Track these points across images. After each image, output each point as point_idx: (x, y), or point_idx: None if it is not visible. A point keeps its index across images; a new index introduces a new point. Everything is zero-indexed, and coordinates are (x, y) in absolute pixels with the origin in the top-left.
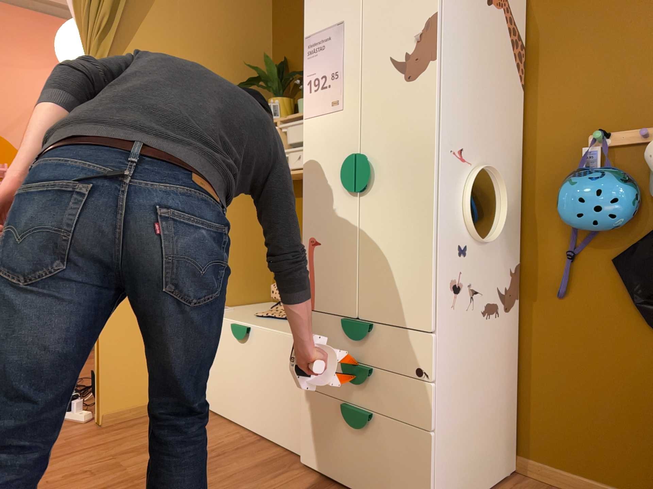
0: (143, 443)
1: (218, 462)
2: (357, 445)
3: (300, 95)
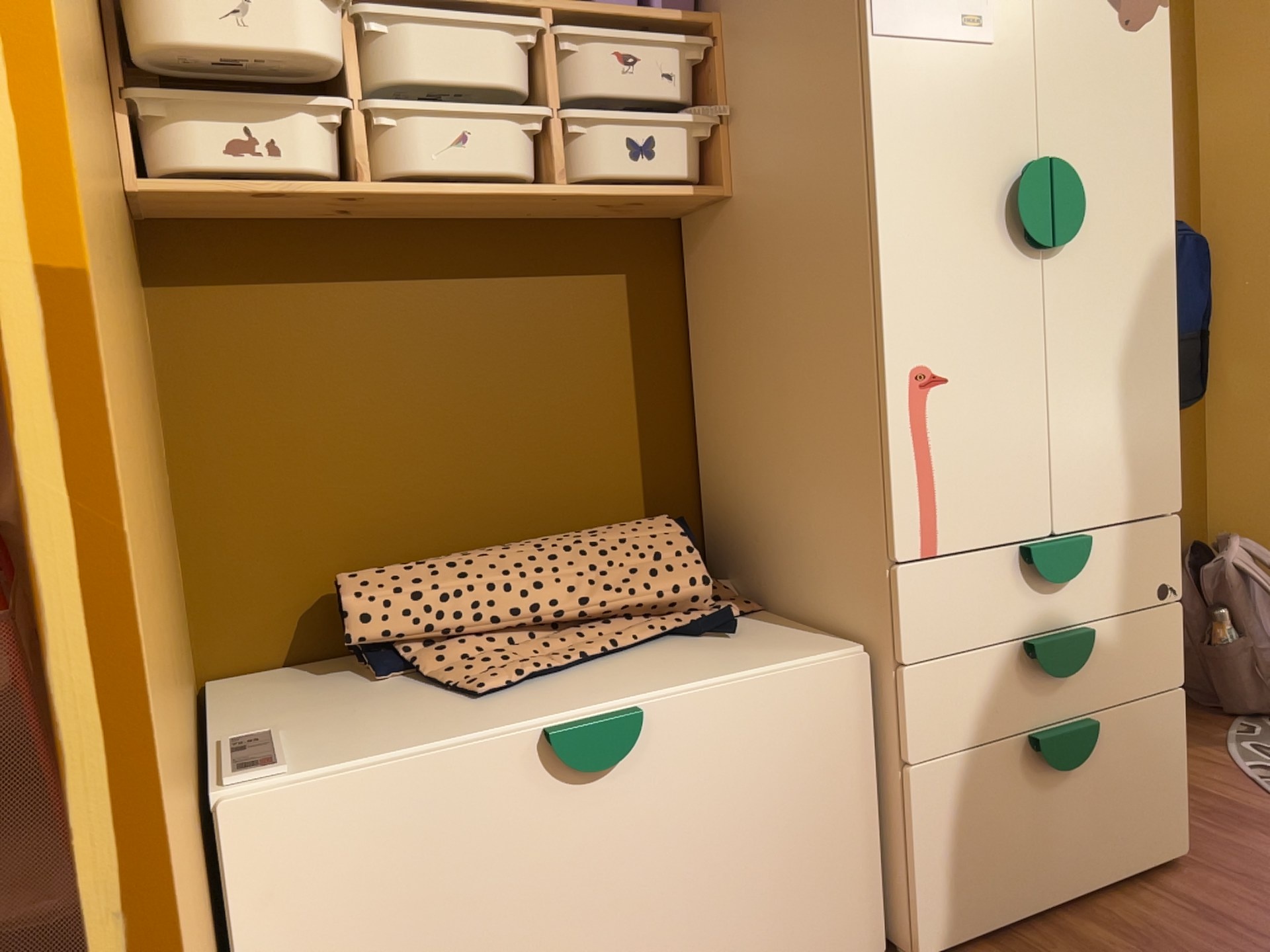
0: None
1: None
2: (1062, 802)
3: None
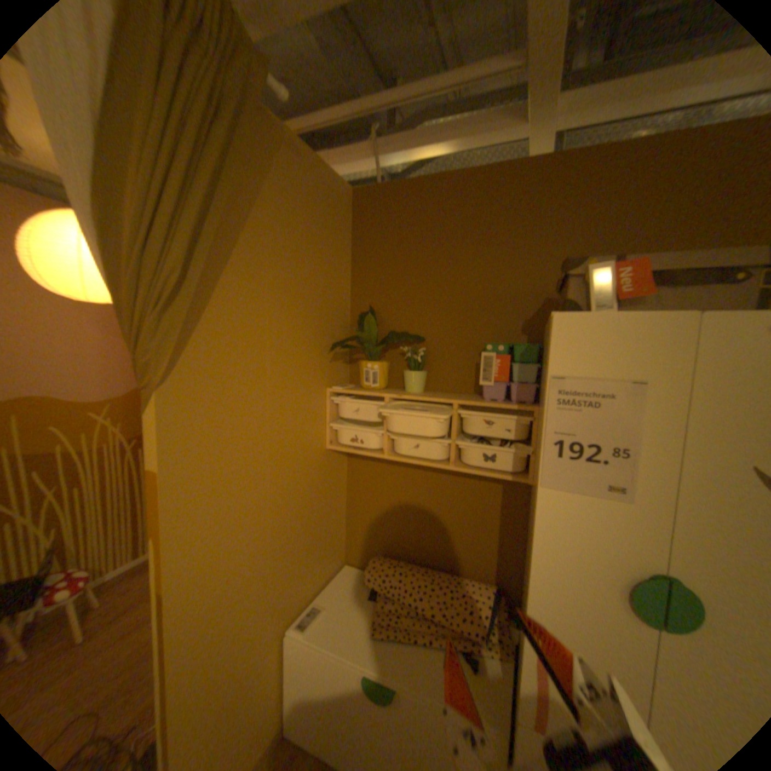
0: None
1: None
2: None
3: (393, 354)
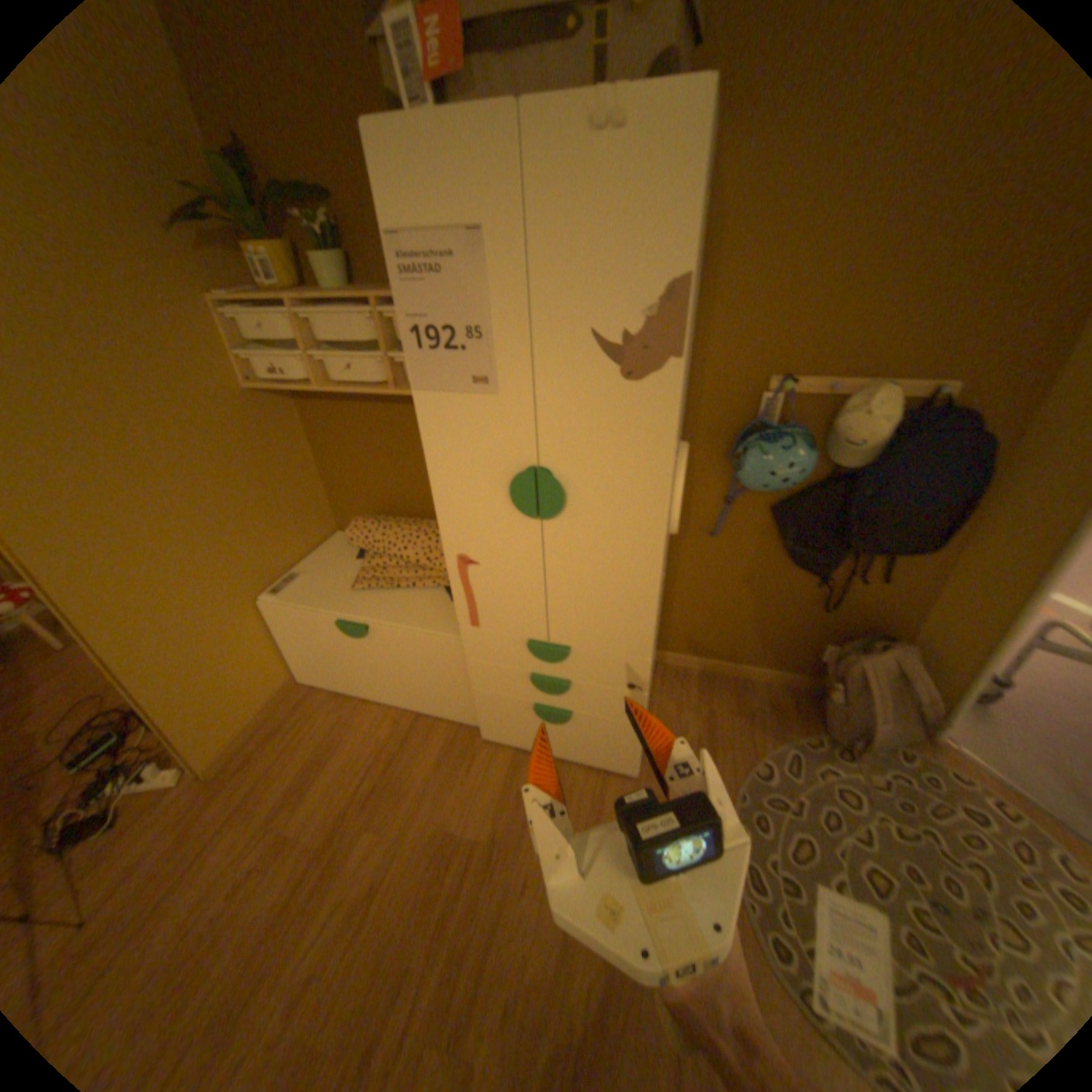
0: (286, 785)
1: (397, 775)
2: (554, 731)
3: (295, 226)
